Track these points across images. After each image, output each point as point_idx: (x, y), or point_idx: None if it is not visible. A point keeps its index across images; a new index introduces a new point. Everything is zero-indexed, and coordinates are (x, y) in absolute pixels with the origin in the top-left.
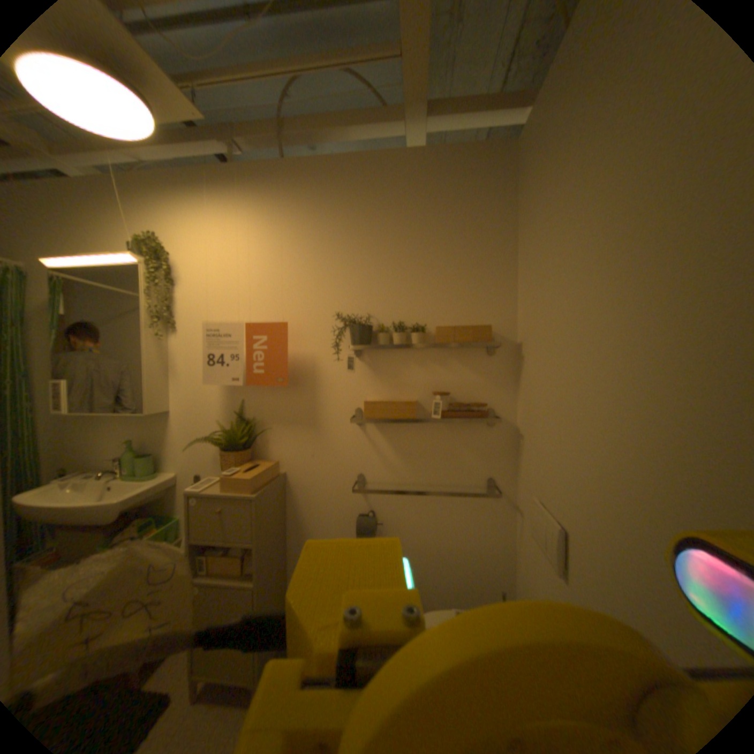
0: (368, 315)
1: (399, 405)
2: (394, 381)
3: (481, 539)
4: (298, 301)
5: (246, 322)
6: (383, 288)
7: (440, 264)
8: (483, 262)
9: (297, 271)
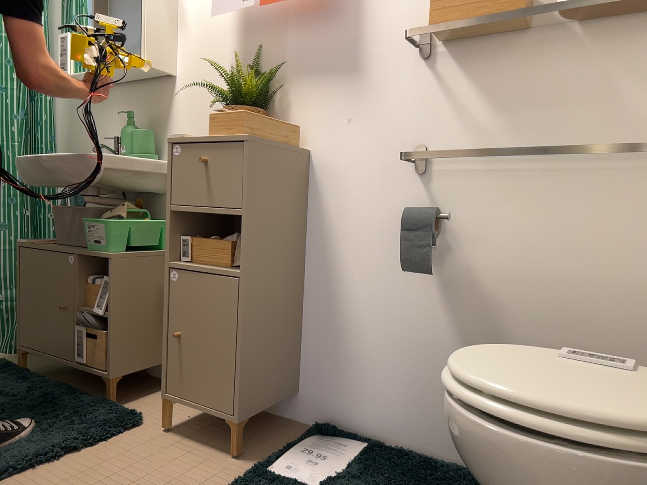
0: None
1: None
2: None
3: (642, 261)
4: None
5: None
6: None
7: None
8: None
9: None
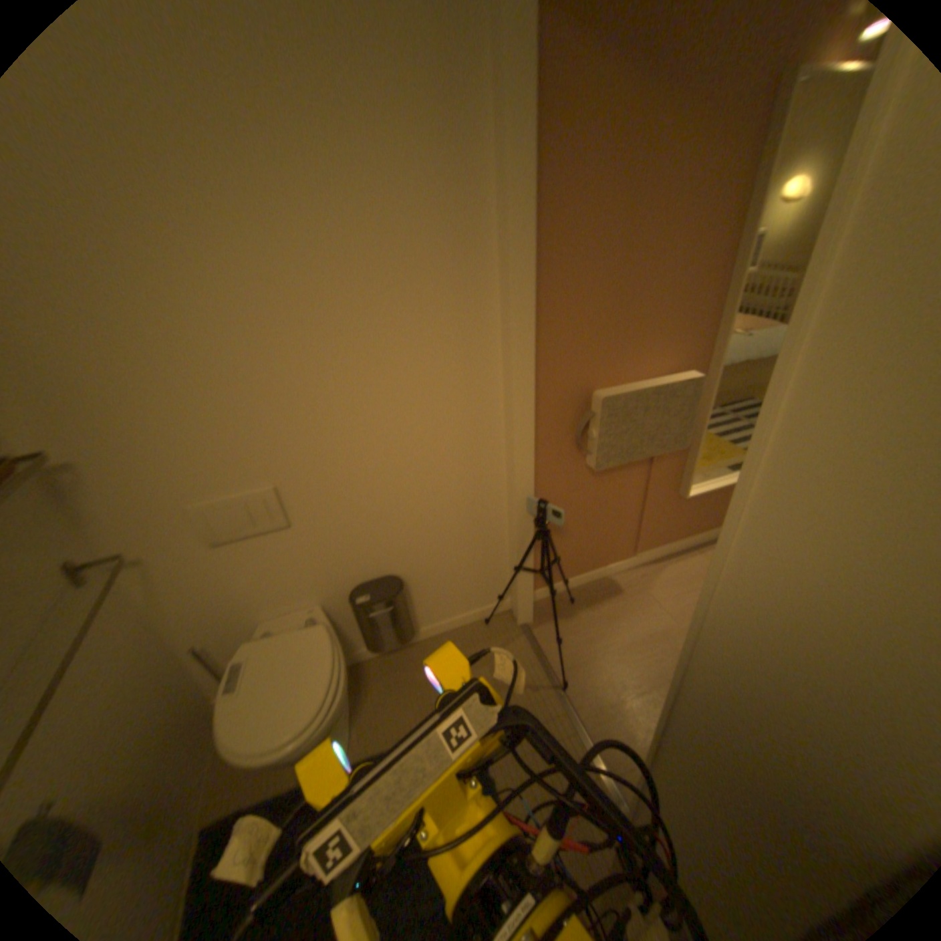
0: None
1: None
2: None
3: (118, 646)
4: None
5: None
6: None
7: None
8: None
9: None
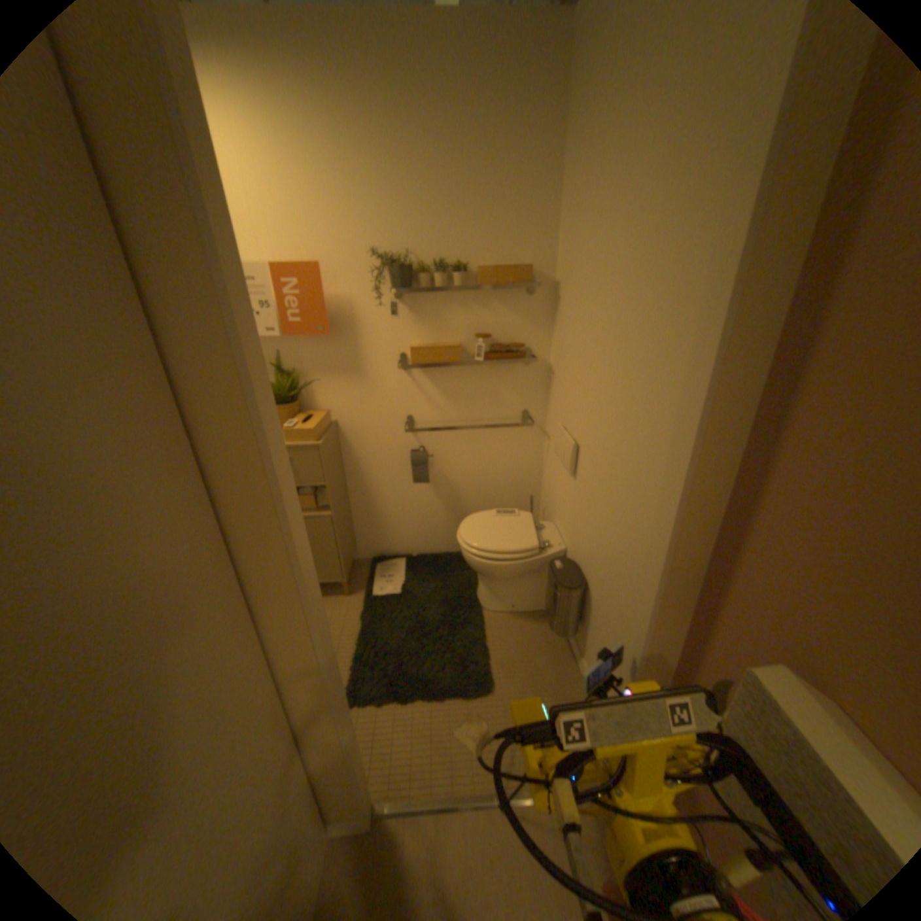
0: (405, 254)
1: (443, 352)
2: (436, 327)
3: (514, 461)
4: (323, 235)
5: (264, 262)
6: (420, 220)
7: (481, 192)
8: (525, 191)
9: (317, 194)
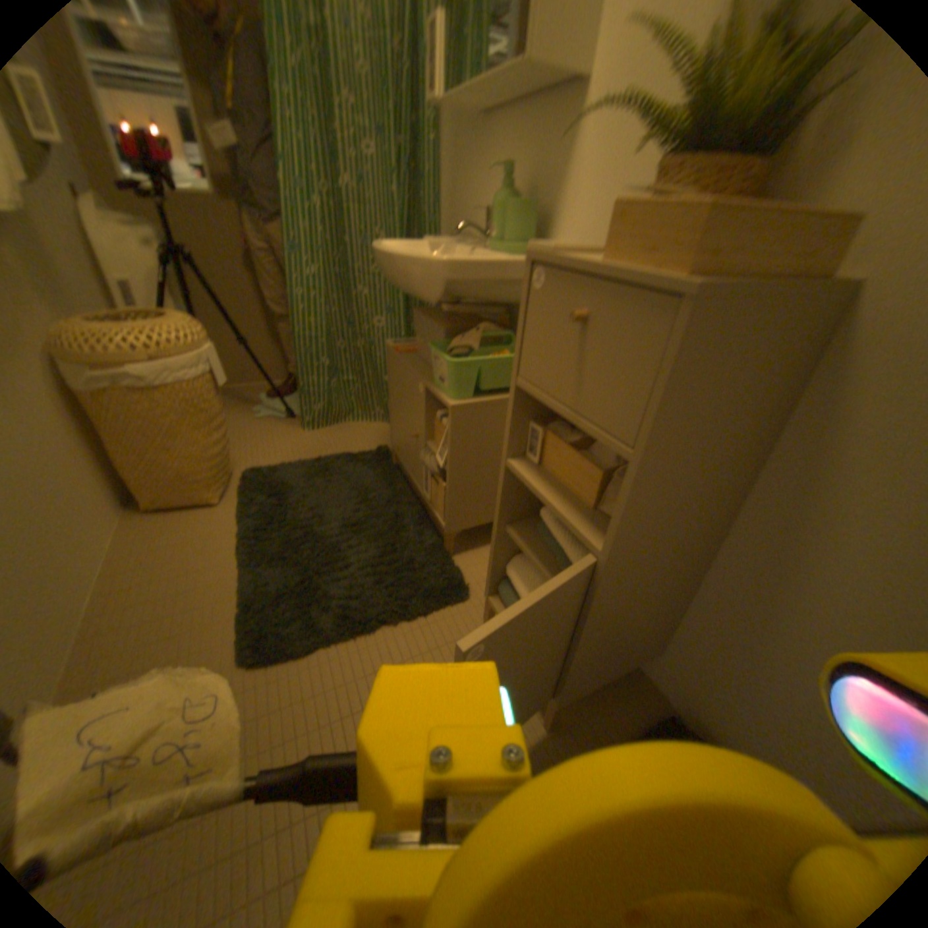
0: None
1: None
2: None
3: None
4: None
5: None
6: None
7: None
8: None
9: None
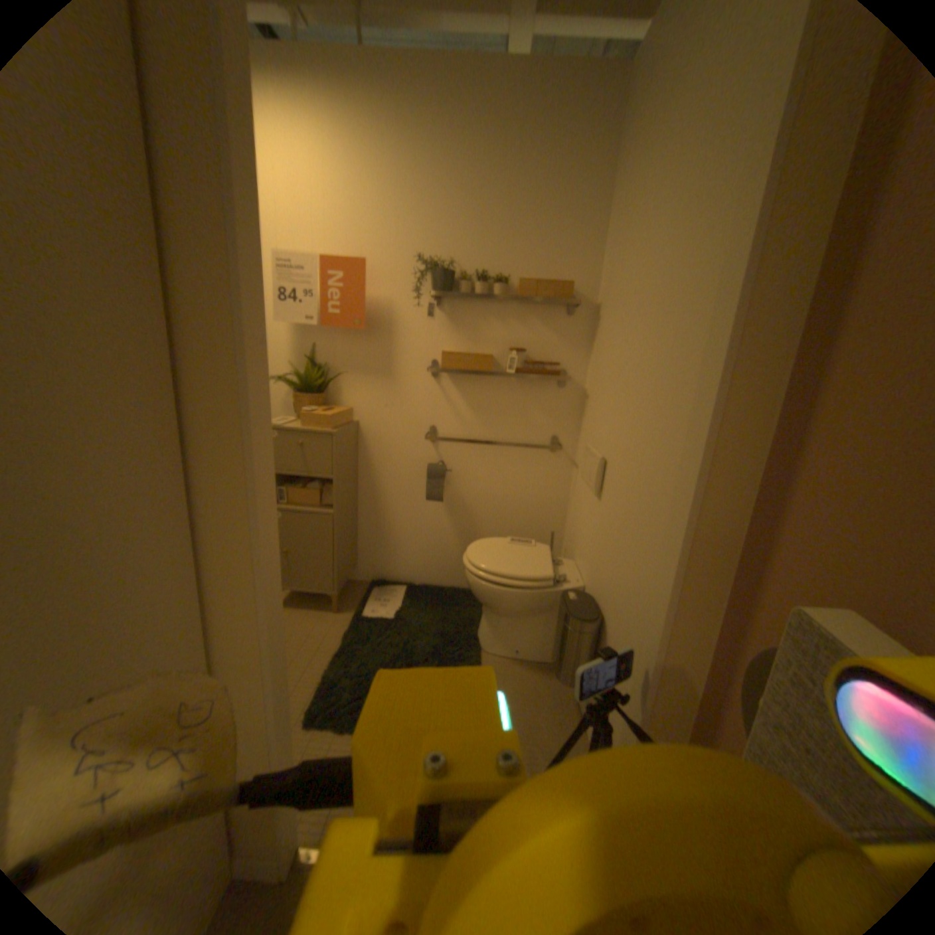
0: (451, 259)
1: (476, 356)
2: (472, 334)
3: (540, 489)
4: (376, 235)
5: (318, 254)
6: (469, 228)
7: (532, 207)
8: (575, 209)
9: (376, 198)
